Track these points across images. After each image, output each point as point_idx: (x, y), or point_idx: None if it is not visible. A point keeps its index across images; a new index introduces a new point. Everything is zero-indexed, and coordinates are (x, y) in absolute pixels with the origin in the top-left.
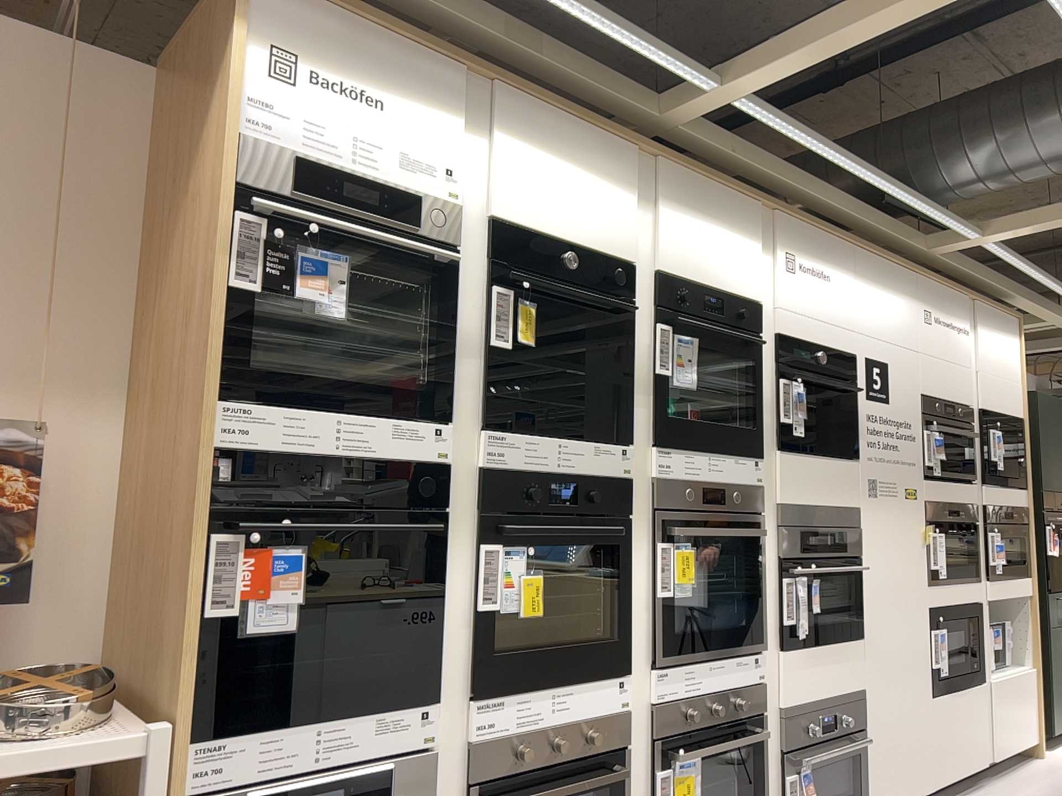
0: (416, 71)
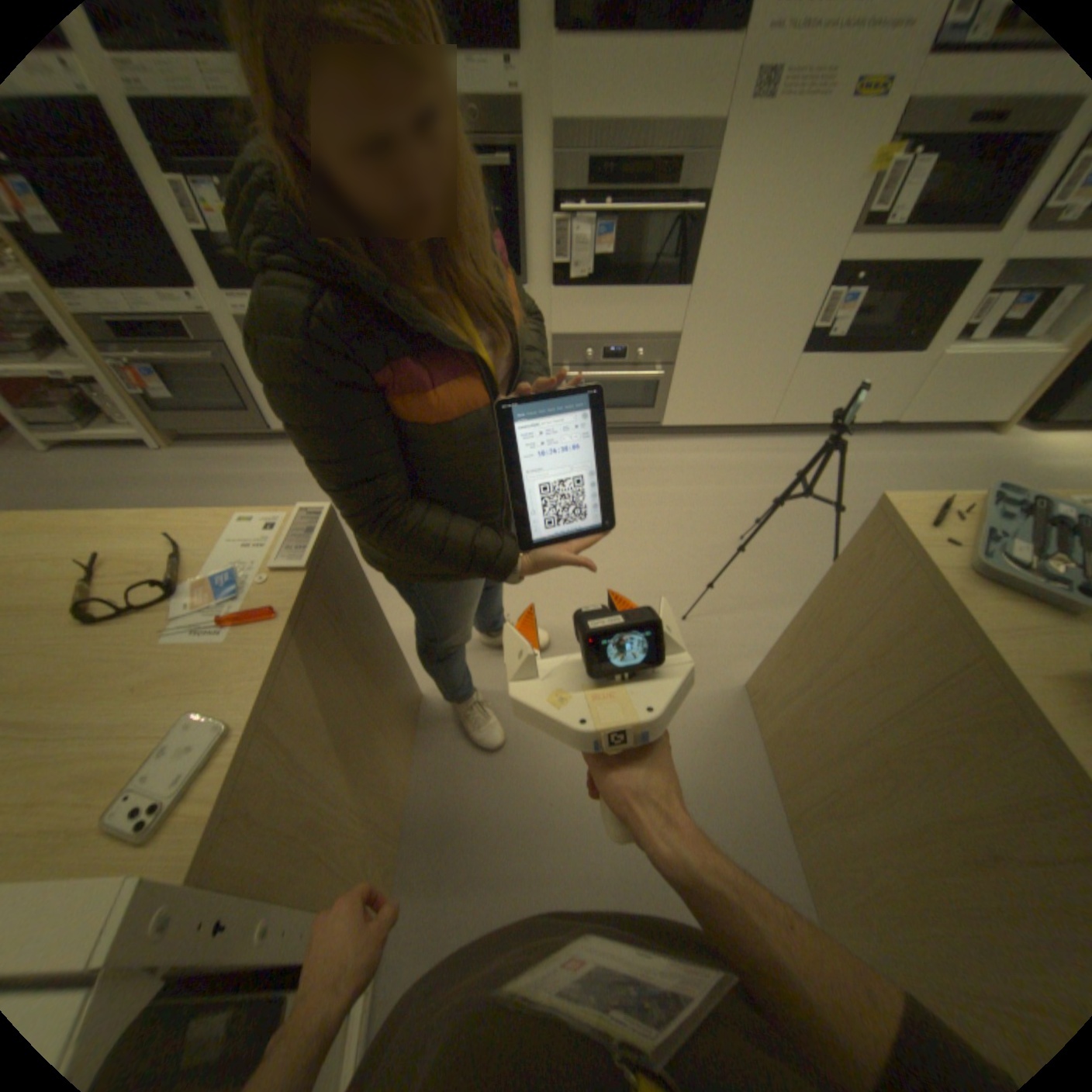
0: None
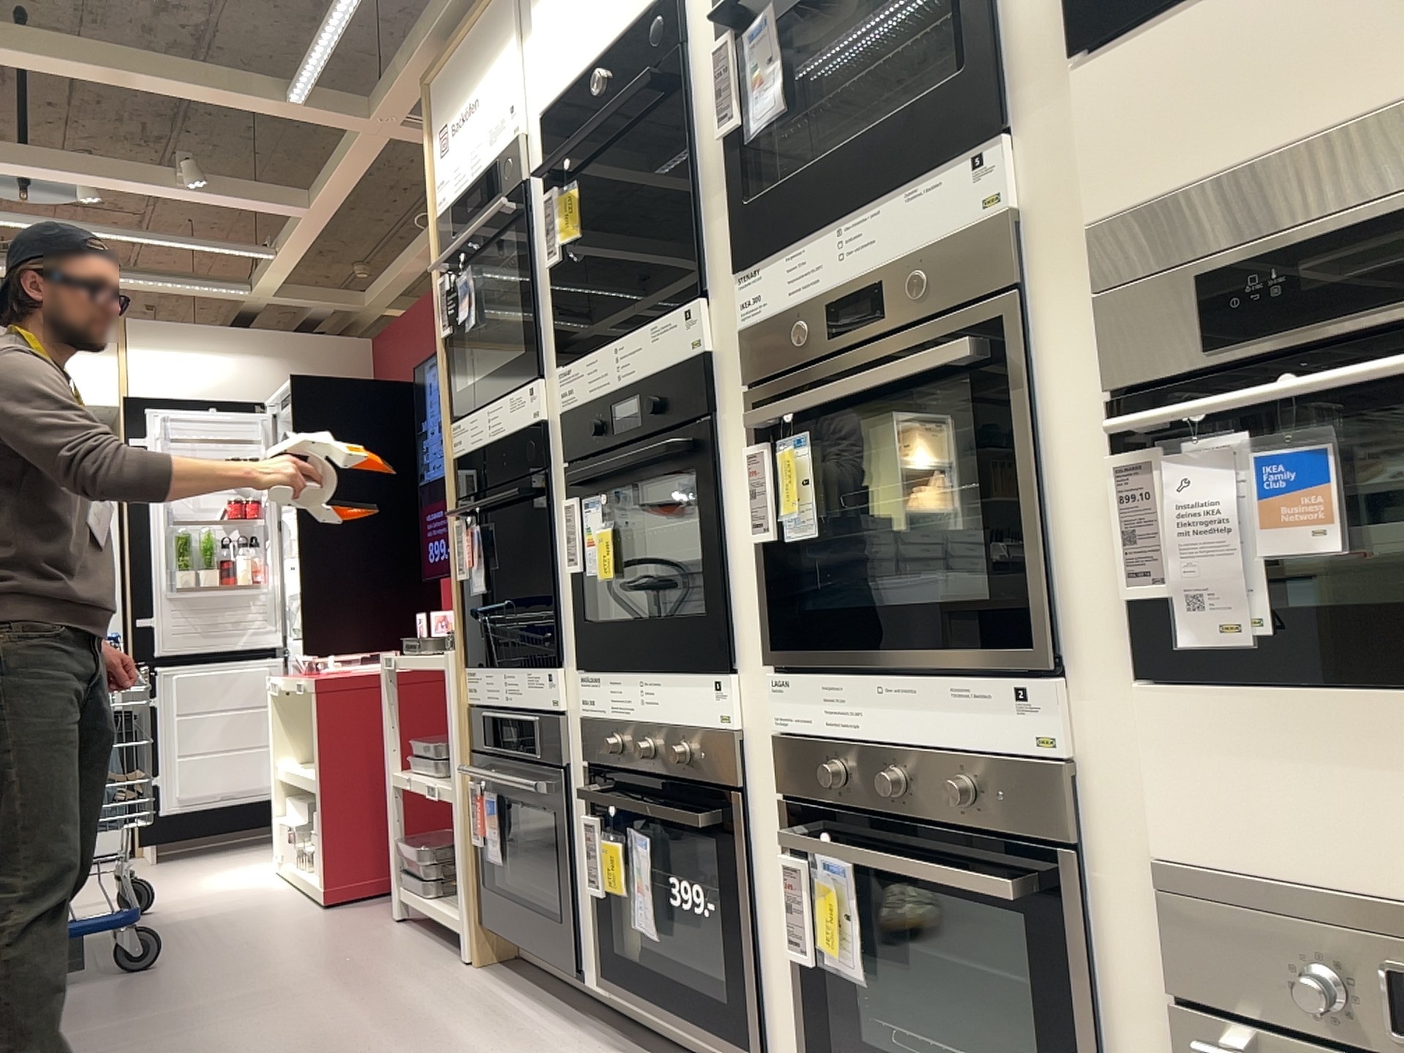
0: (482, 31)
